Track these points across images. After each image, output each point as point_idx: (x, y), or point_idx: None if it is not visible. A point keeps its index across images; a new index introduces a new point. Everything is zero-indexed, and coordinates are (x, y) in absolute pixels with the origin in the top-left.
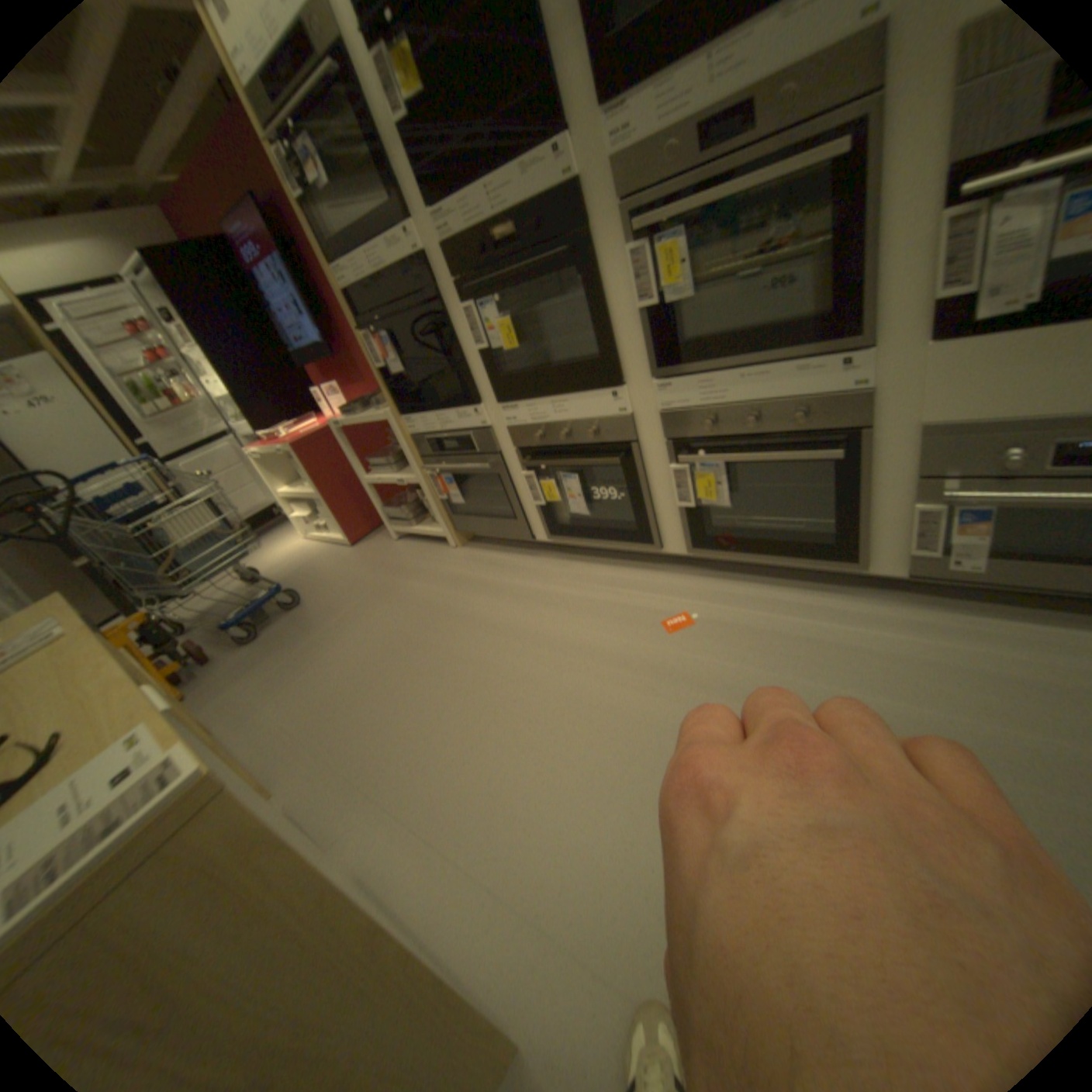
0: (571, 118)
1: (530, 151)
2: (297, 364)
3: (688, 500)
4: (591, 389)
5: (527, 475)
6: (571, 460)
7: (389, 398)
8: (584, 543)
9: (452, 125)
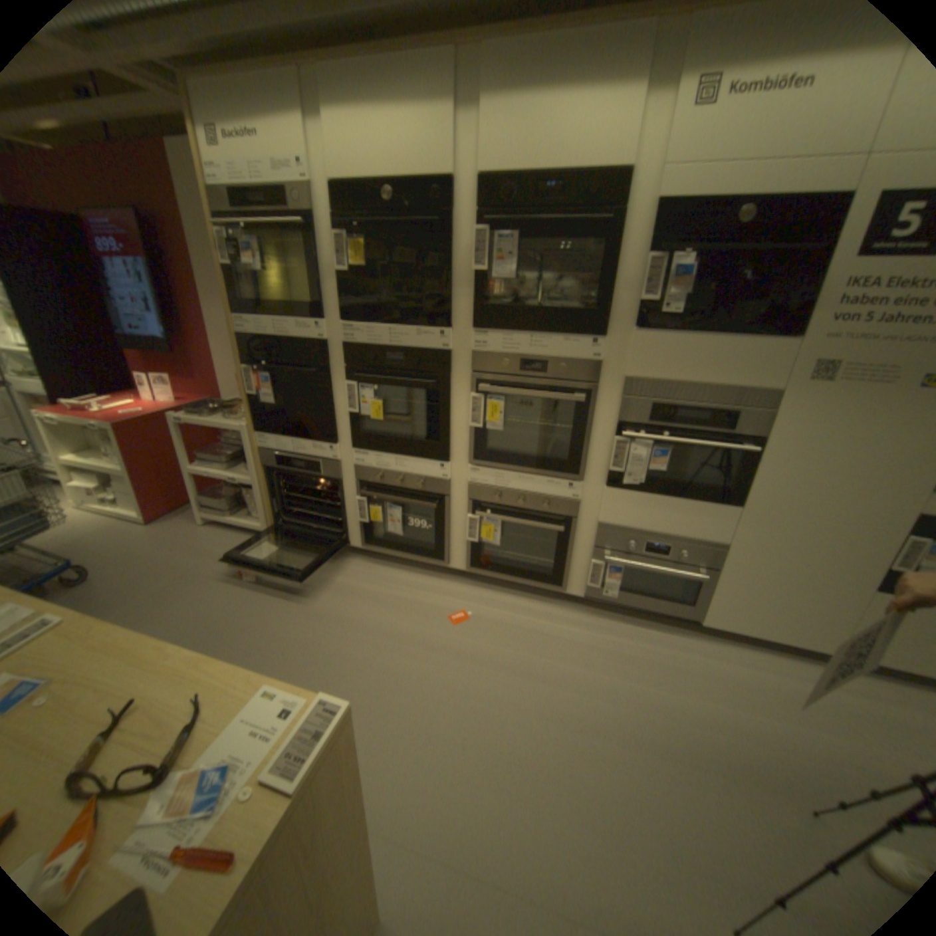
0: (454, 326)
1: (426, 330)
2: (121, 347)
3: (474, 540)
4: (426, 461)
5: (360, 502)
6: (398, 499)
7: (243, 416)
8: (390, 555)
9: (368, 283)
